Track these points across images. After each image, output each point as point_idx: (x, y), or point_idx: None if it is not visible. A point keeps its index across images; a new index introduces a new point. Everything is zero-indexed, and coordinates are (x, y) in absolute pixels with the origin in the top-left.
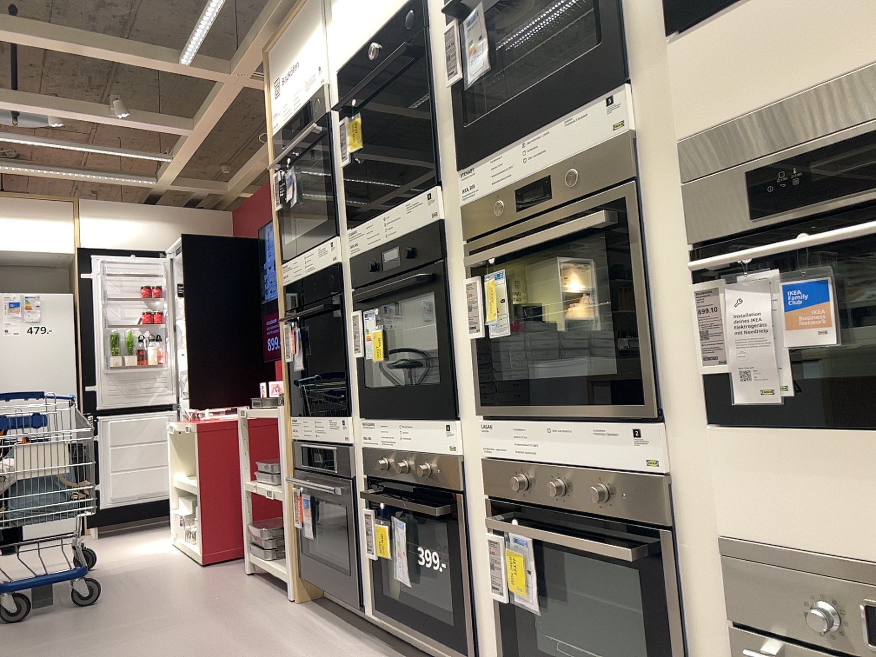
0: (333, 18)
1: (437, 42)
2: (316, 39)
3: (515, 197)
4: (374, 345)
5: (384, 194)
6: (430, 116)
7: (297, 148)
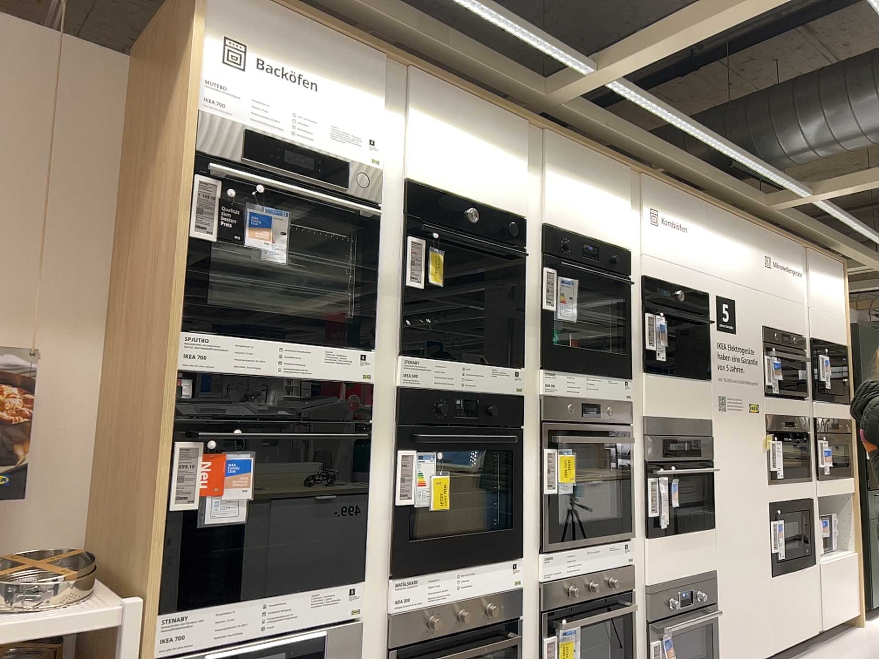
0: (414, 127)
1: (530, 268)
2: (375, 111)
3: (577, 405)
4: (439, 486)
5: (459, 344)
6: (518, 314)
7: (300, 194)
